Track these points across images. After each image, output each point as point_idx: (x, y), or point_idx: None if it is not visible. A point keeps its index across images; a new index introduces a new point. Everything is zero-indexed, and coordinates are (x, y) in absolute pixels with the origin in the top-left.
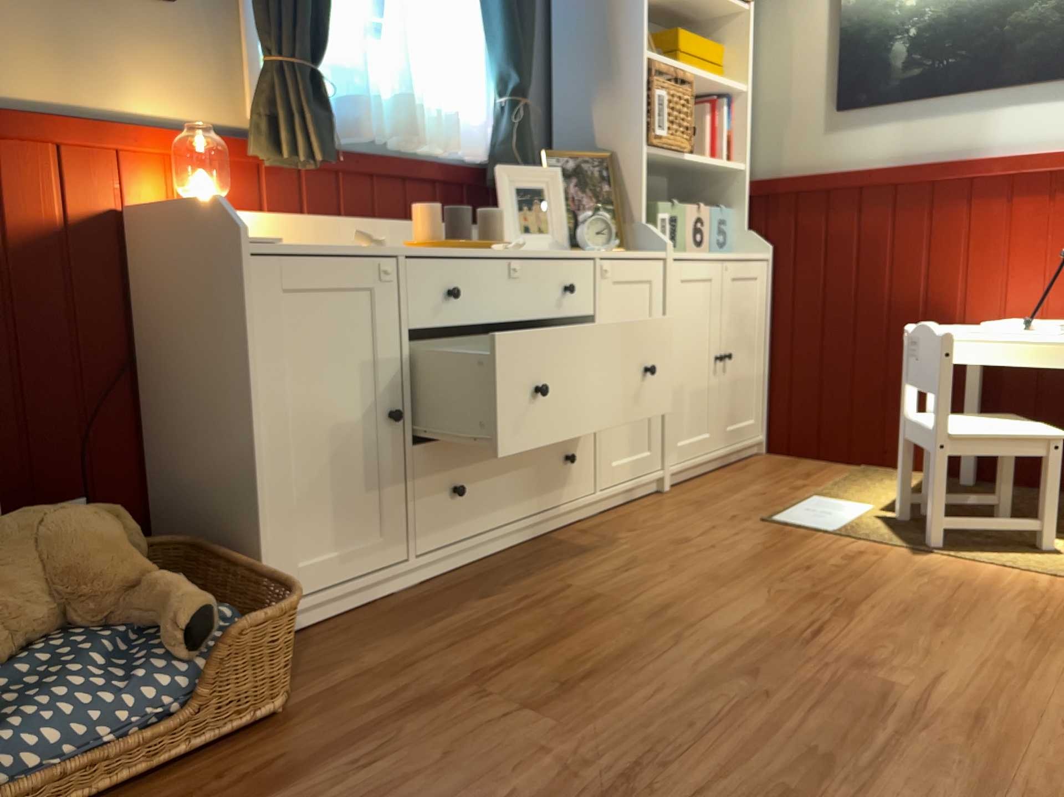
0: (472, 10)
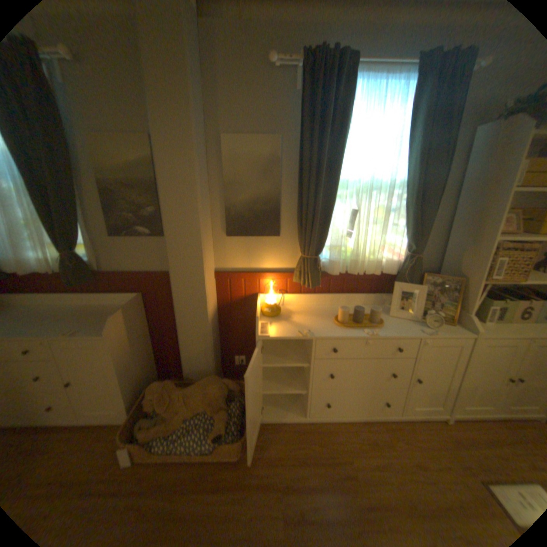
0: (401, 216)
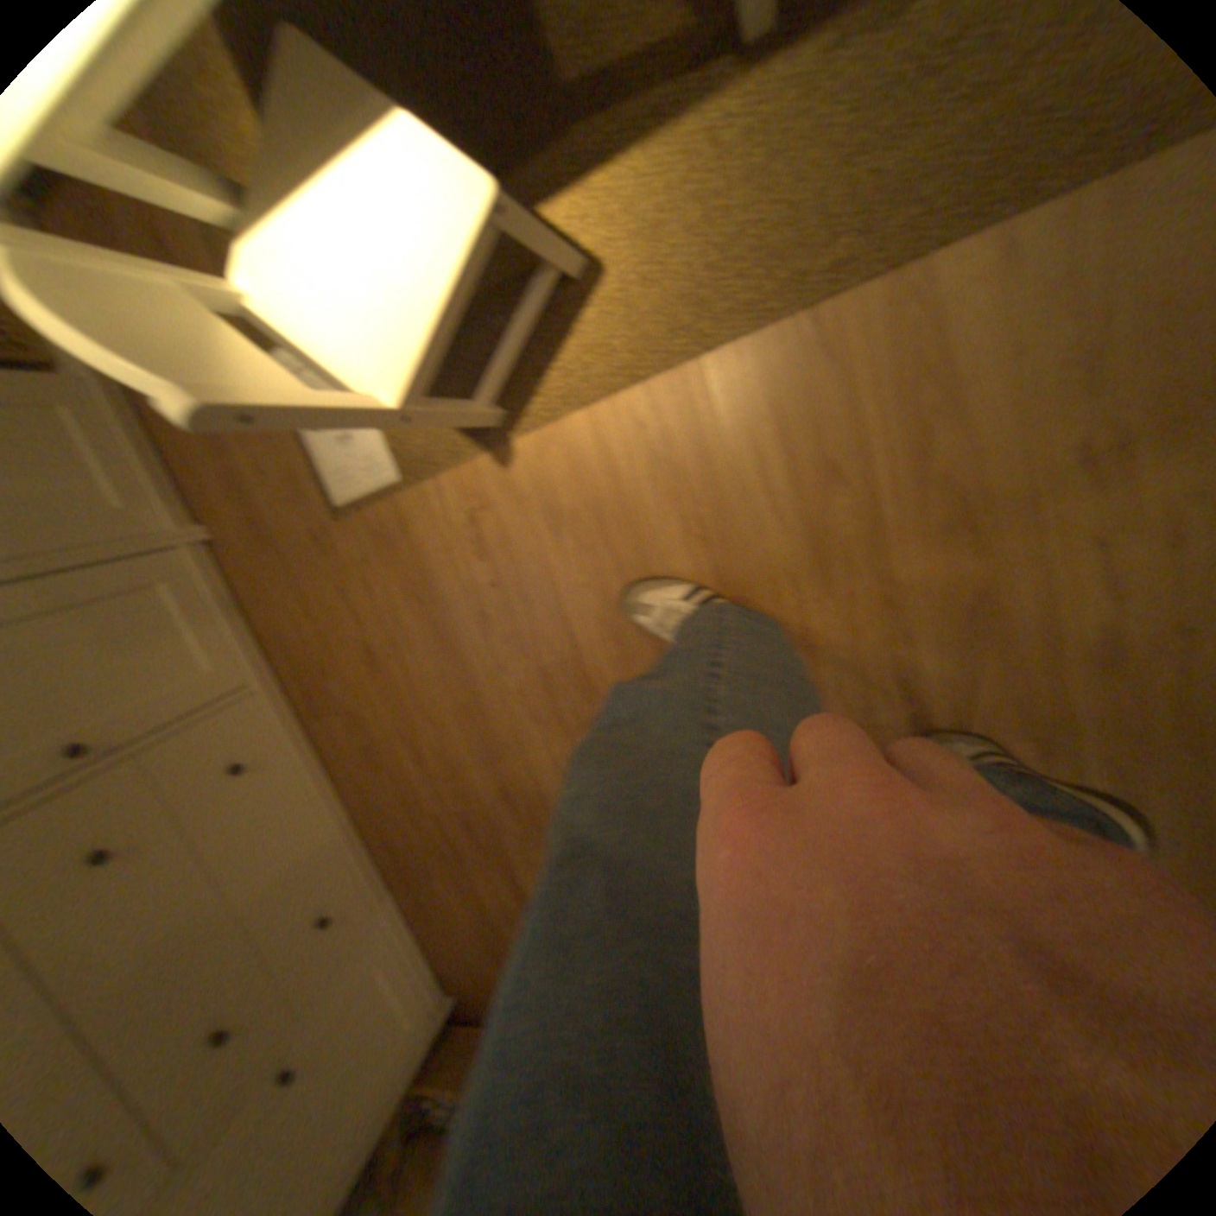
0: None
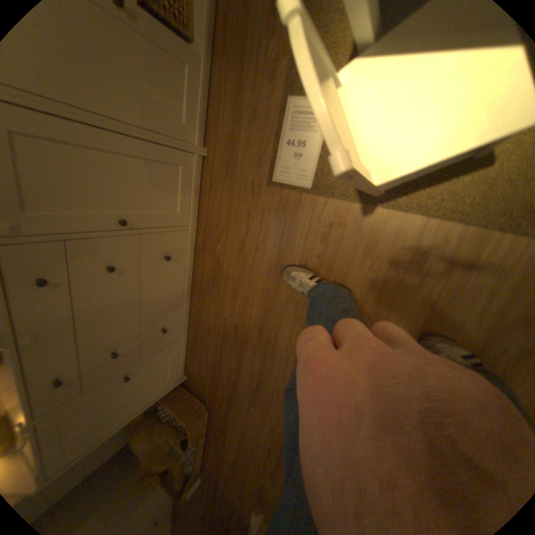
0: None
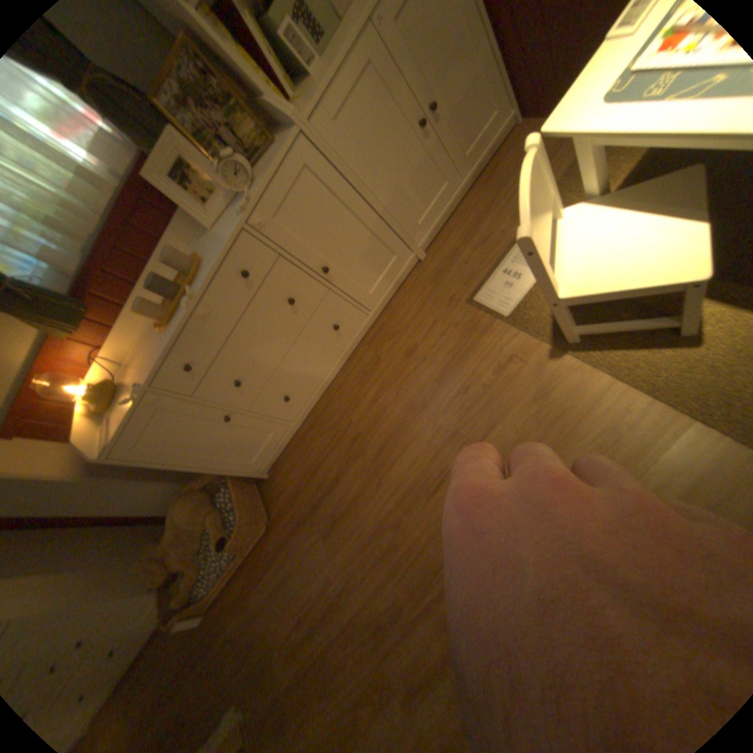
0: None
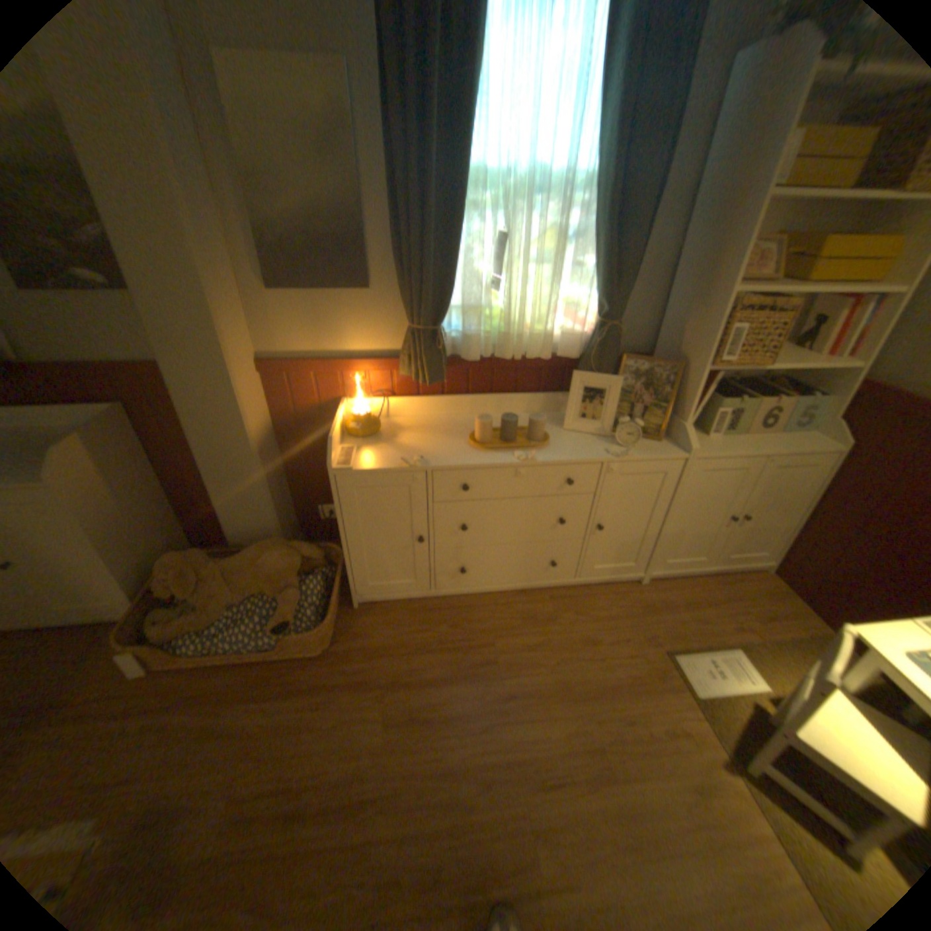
0: (587, 248)
